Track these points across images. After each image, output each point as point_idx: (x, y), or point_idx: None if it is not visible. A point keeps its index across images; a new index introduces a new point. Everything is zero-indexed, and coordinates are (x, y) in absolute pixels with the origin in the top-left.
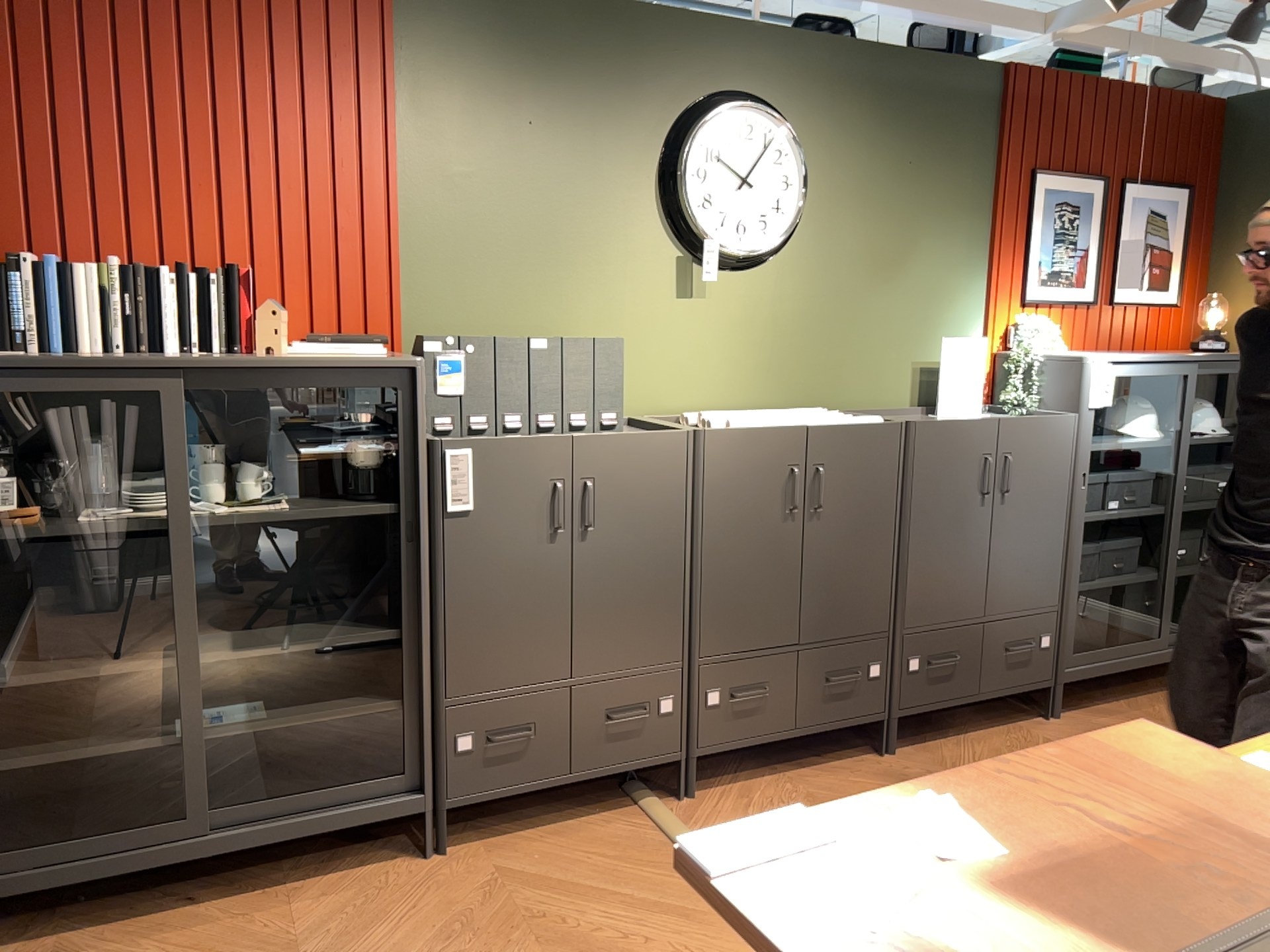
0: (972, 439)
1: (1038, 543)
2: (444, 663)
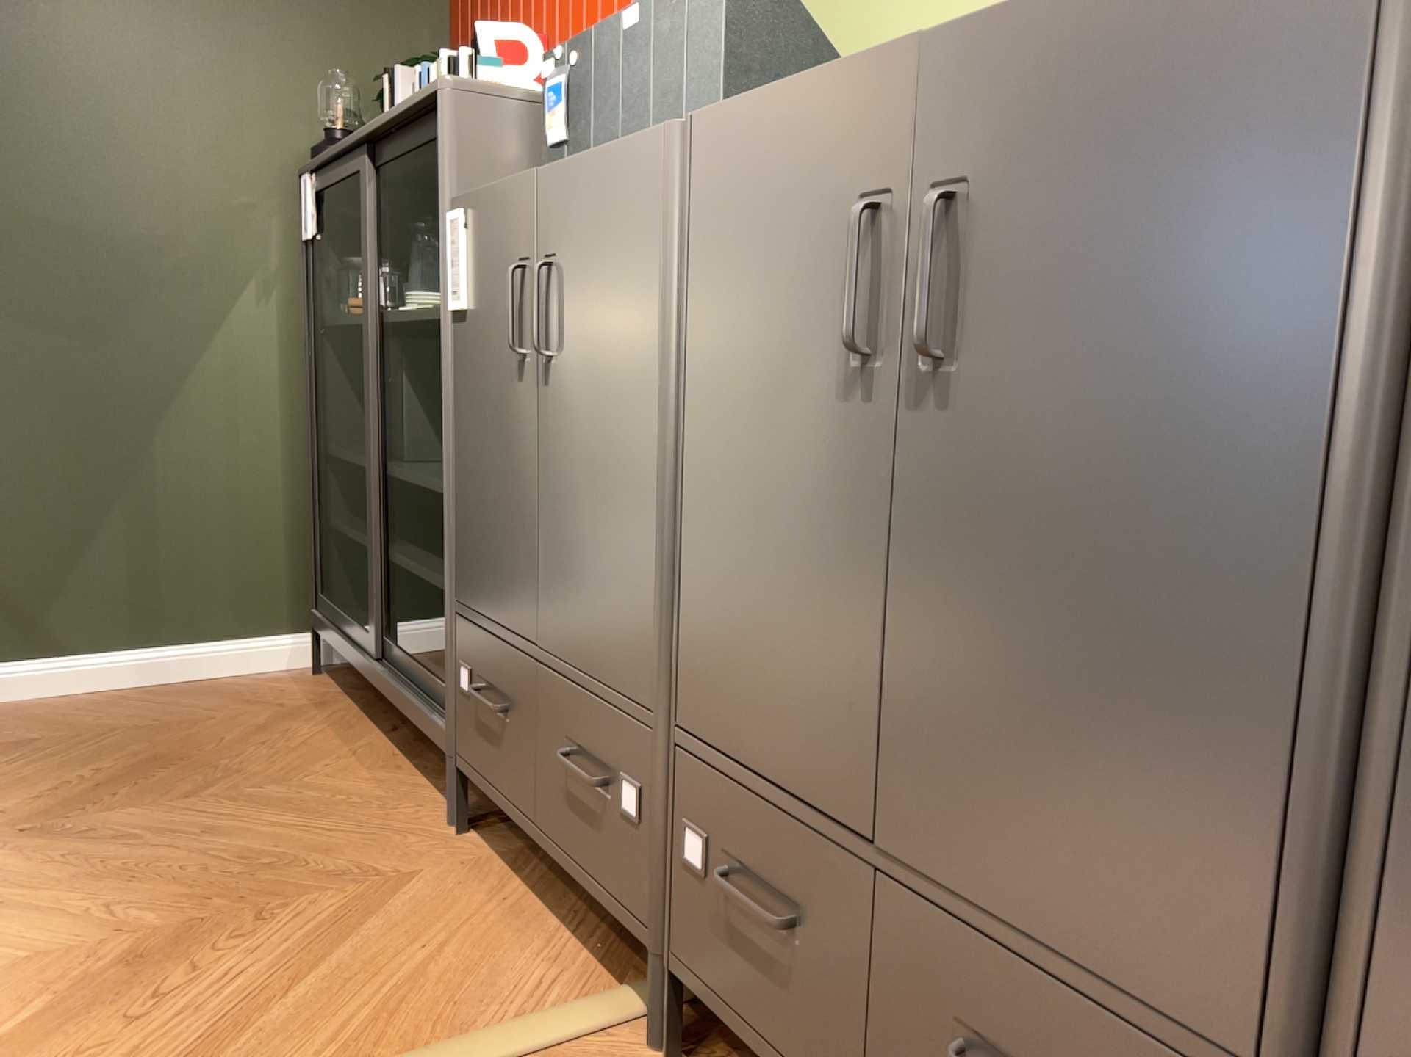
0: None
1: None
2: (454, 545)
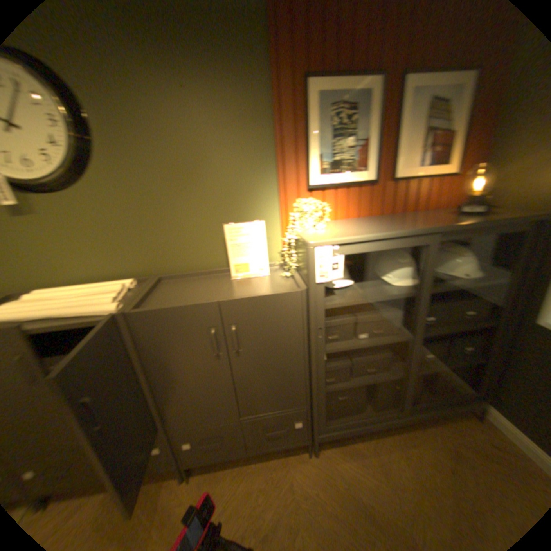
0: (192, 317)
1: (279, 375)
2: None
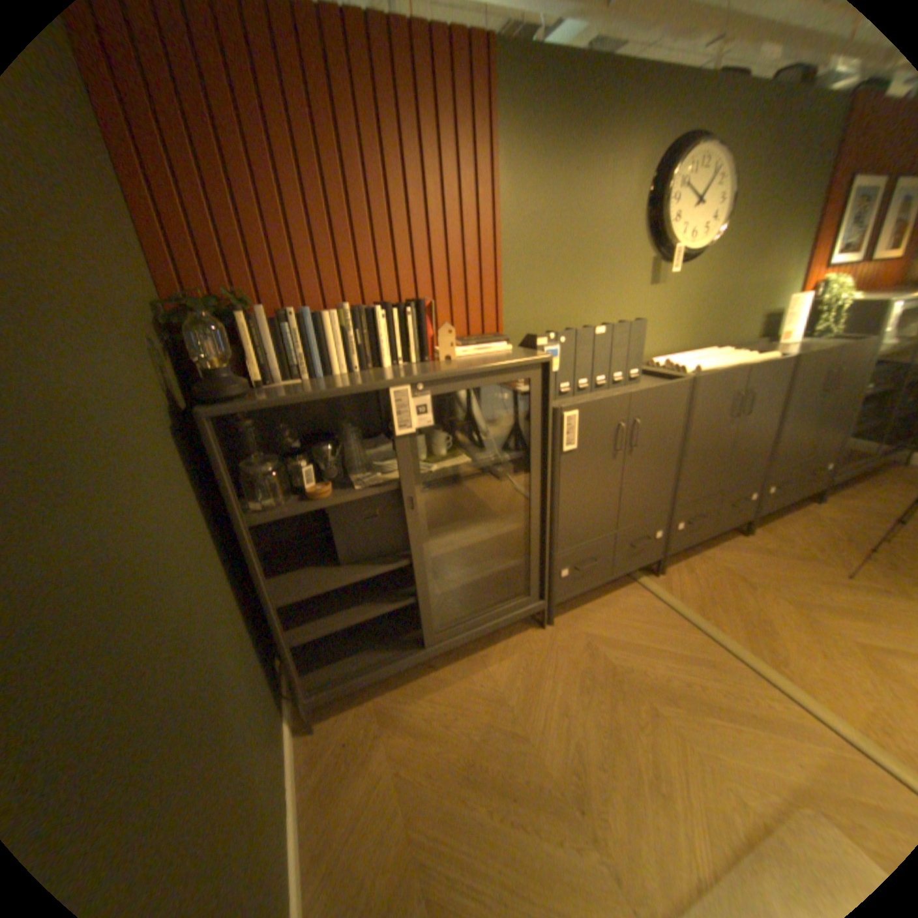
0: (827, 360)
1: (841, 415)
2: (558, 535)
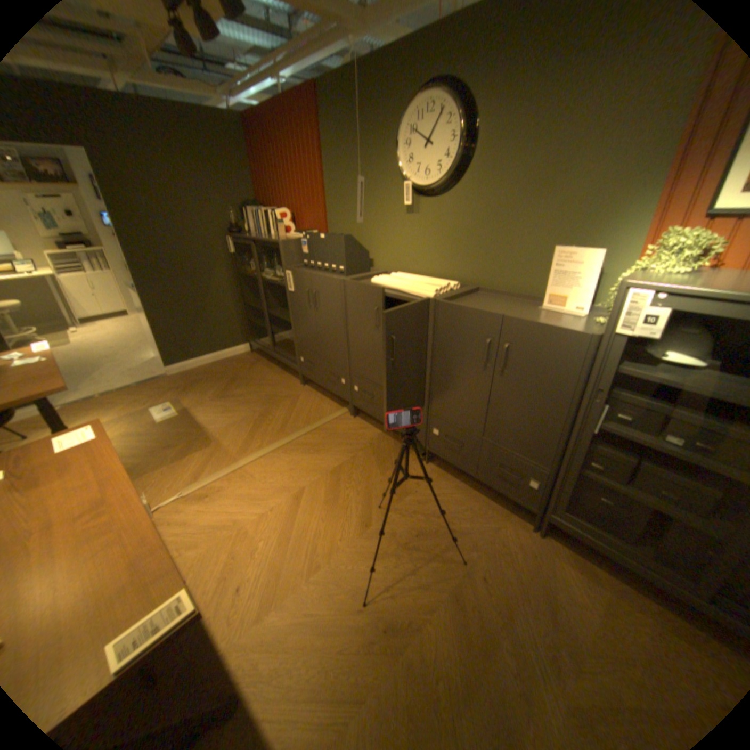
0: (478, 322)
1: (534, 417)
2: (297, 335)
